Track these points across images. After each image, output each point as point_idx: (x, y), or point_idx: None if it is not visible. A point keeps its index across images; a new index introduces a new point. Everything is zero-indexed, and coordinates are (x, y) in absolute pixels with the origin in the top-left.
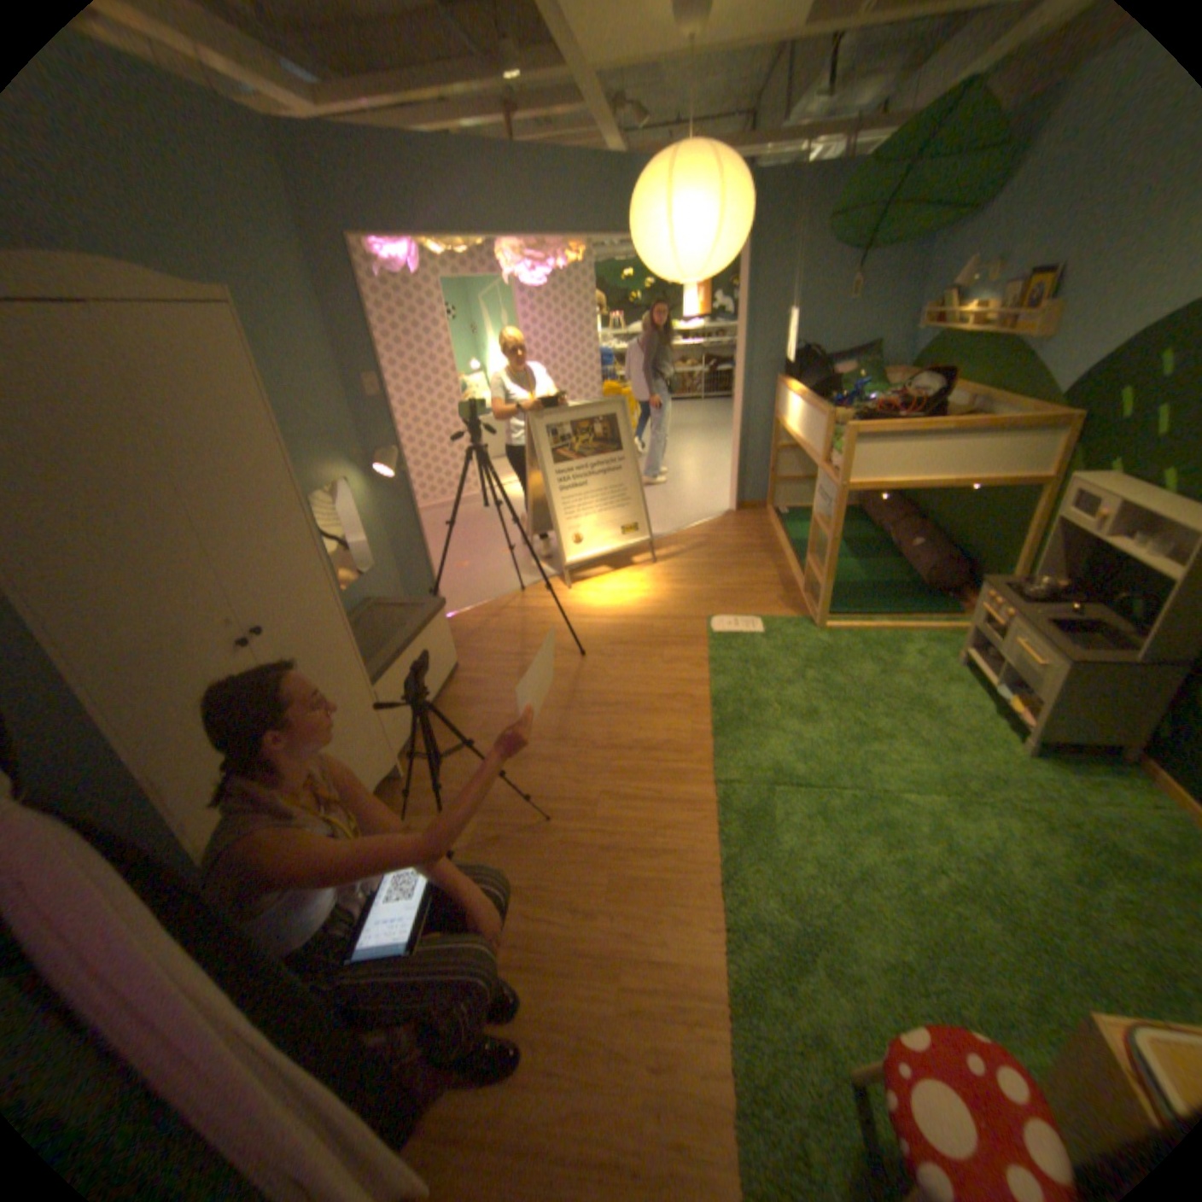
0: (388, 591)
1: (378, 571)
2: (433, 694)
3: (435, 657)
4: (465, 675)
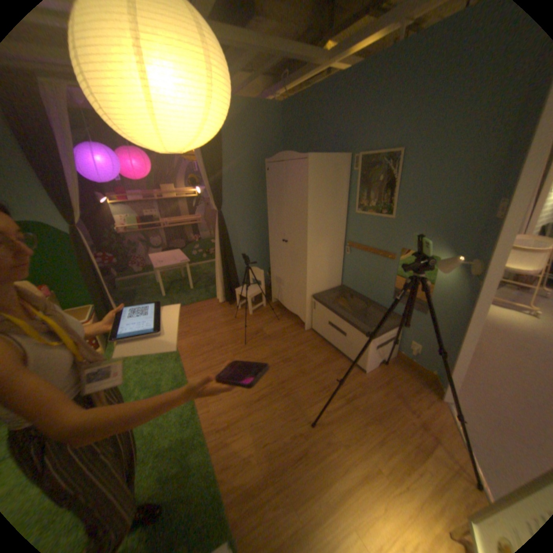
0: (429, 339)
1: (429, 321)
2: (339, 350)
3: (349, 343)
4: (353, 373)
